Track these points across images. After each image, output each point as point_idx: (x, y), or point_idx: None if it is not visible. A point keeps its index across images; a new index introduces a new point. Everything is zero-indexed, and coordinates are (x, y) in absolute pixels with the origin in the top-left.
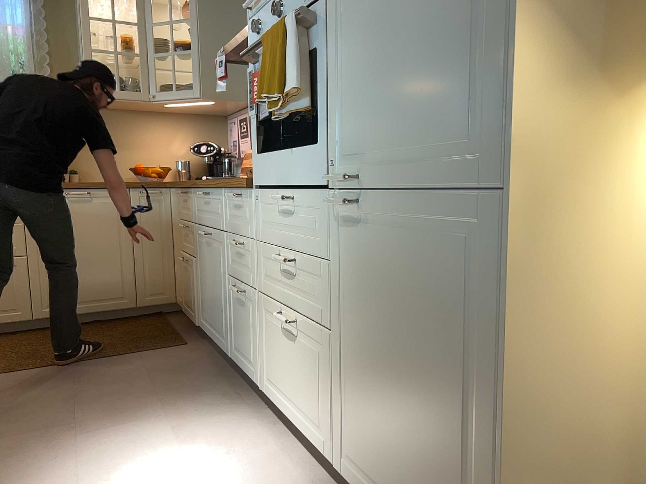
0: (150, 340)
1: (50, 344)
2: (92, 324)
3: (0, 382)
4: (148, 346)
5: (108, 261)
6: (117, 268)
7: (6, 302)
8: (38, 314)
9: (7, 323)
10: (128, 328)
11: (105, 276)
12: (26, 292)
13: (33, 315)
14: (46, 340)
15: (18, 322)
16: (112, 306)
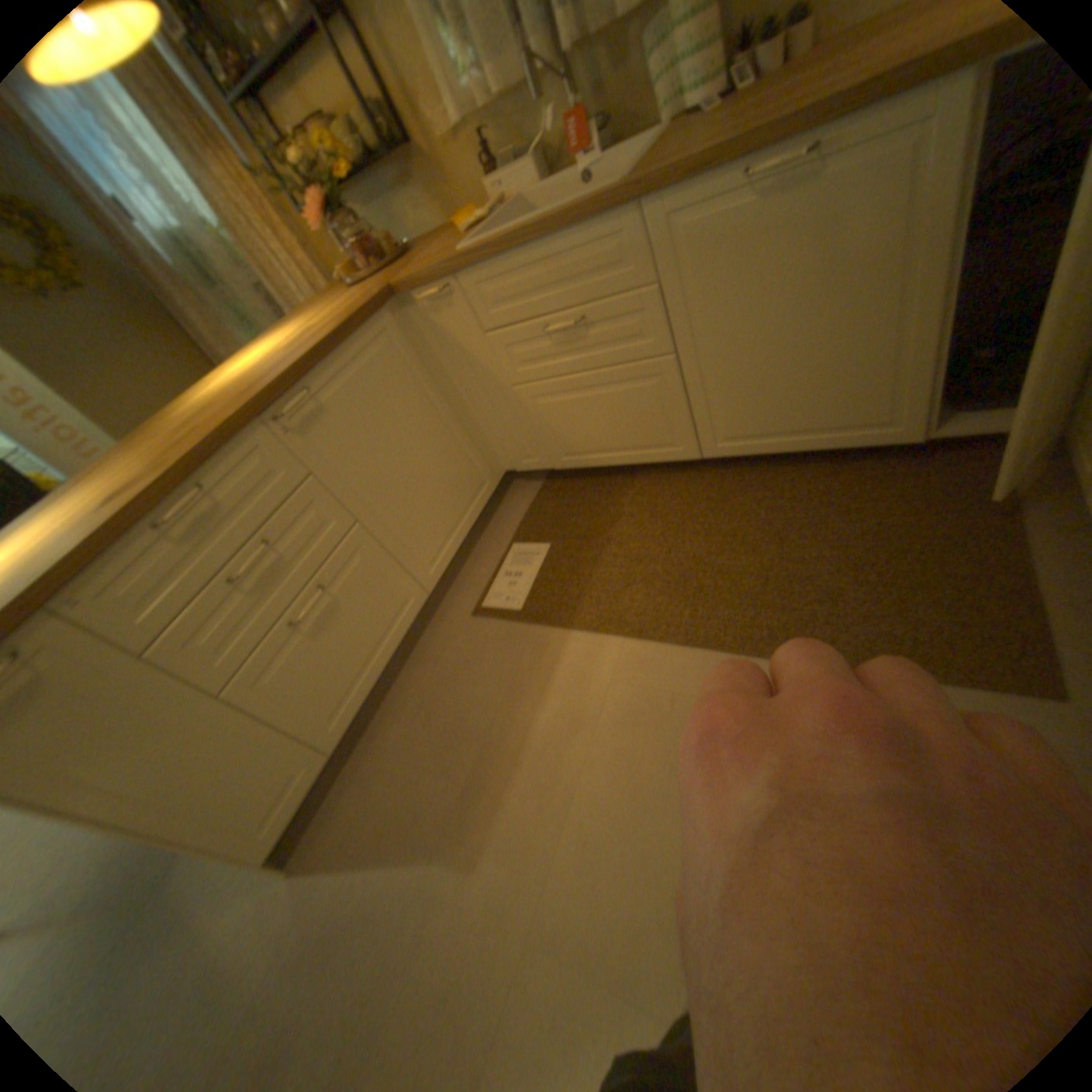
0: (939, 613)
1: (721, 534)
2: (813, 461)
3: (621, 663)
4: (927, 654)
5: (860, 344)
6: (882, 359)
7: (658, 433)
8: (710, 452)
9: (665, 461)
10: (892, 507)
11: (847, 381)
12: (684, 417)
13: (702, 450)
14: (719, 512)
15: (680, 460)
16: (858, 440)
